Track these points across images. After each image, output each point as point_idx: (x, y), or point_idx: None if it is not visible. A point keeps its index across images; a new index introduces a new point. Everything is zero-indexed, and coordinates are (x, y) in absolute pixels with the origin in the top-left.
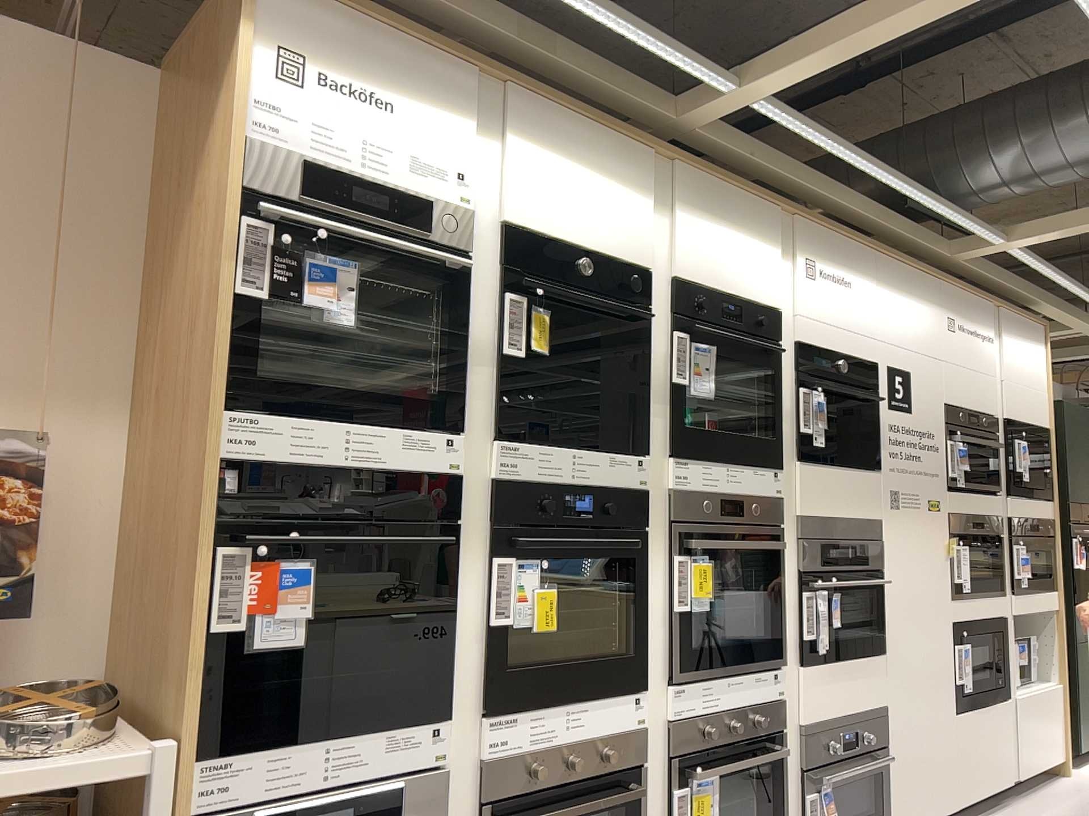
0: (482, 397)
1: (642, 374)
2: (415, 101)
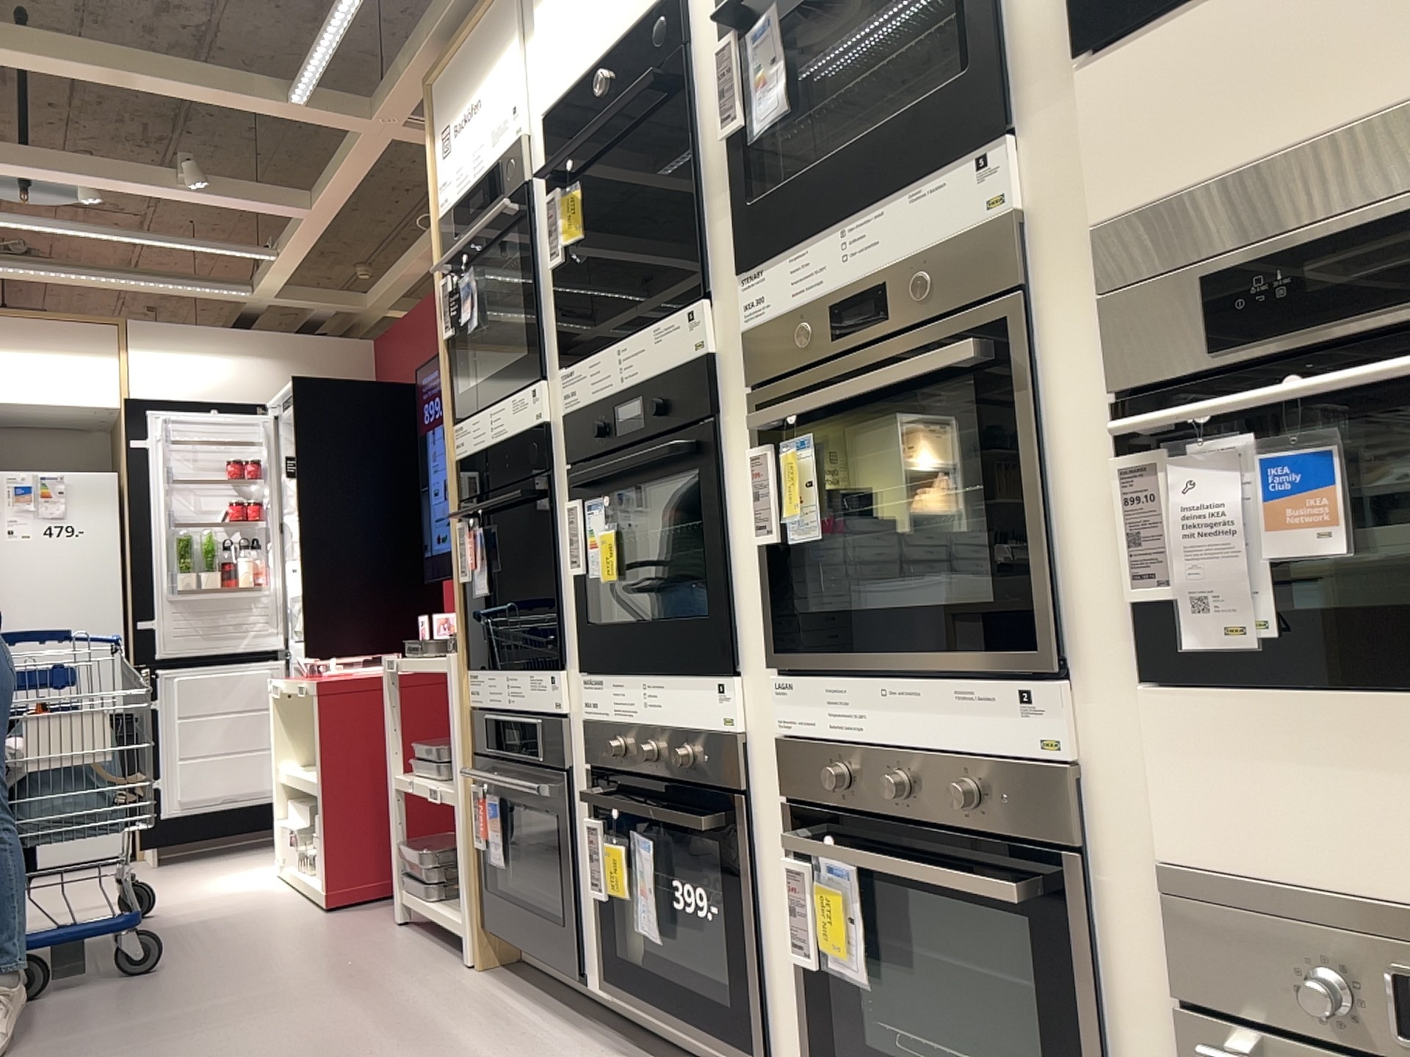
0: (552, 329)
1: (691, 161)
2: (483, 74)
